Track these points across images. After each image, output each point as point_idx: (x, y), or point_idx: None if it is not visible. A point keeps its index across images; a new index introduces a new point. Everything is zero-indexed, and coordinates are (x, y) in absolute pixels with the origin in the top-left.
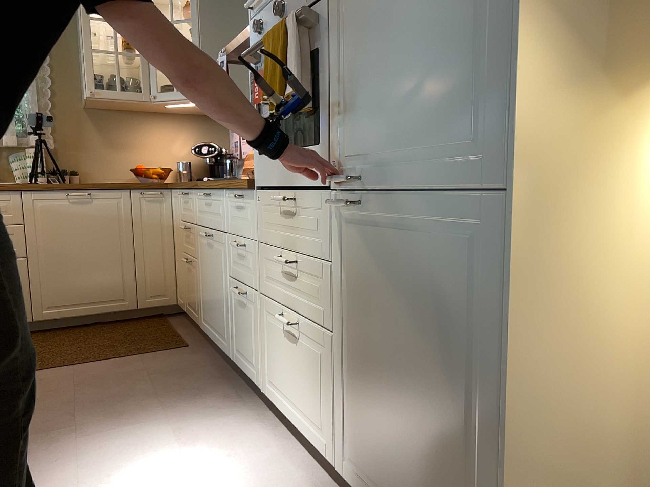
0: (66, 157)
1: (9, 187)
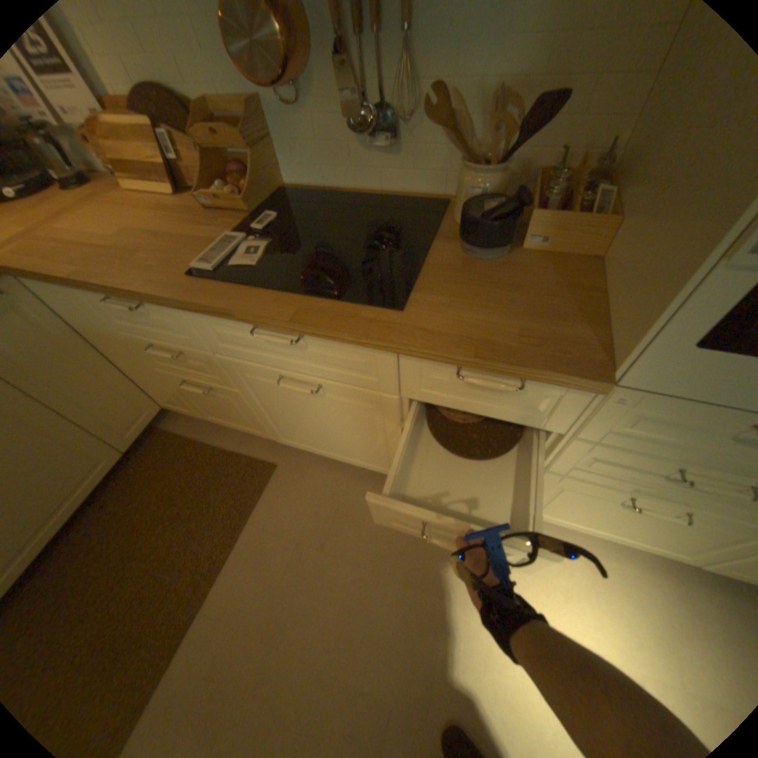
0: None
1: None
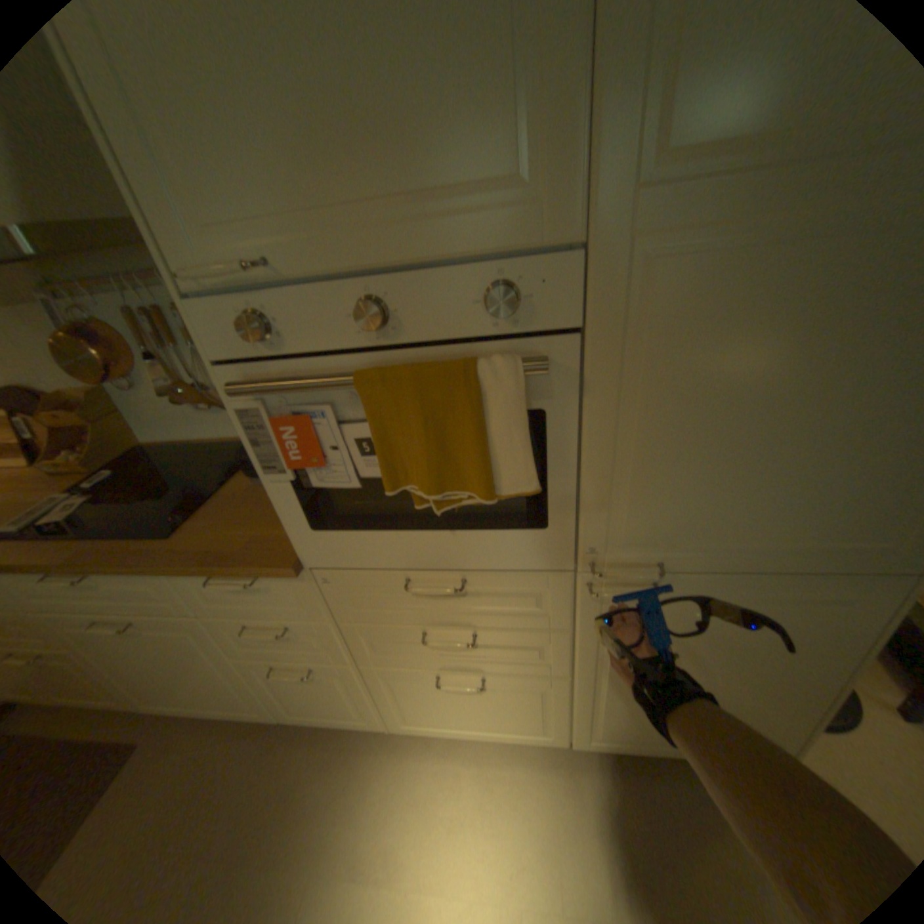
0: None
1: None
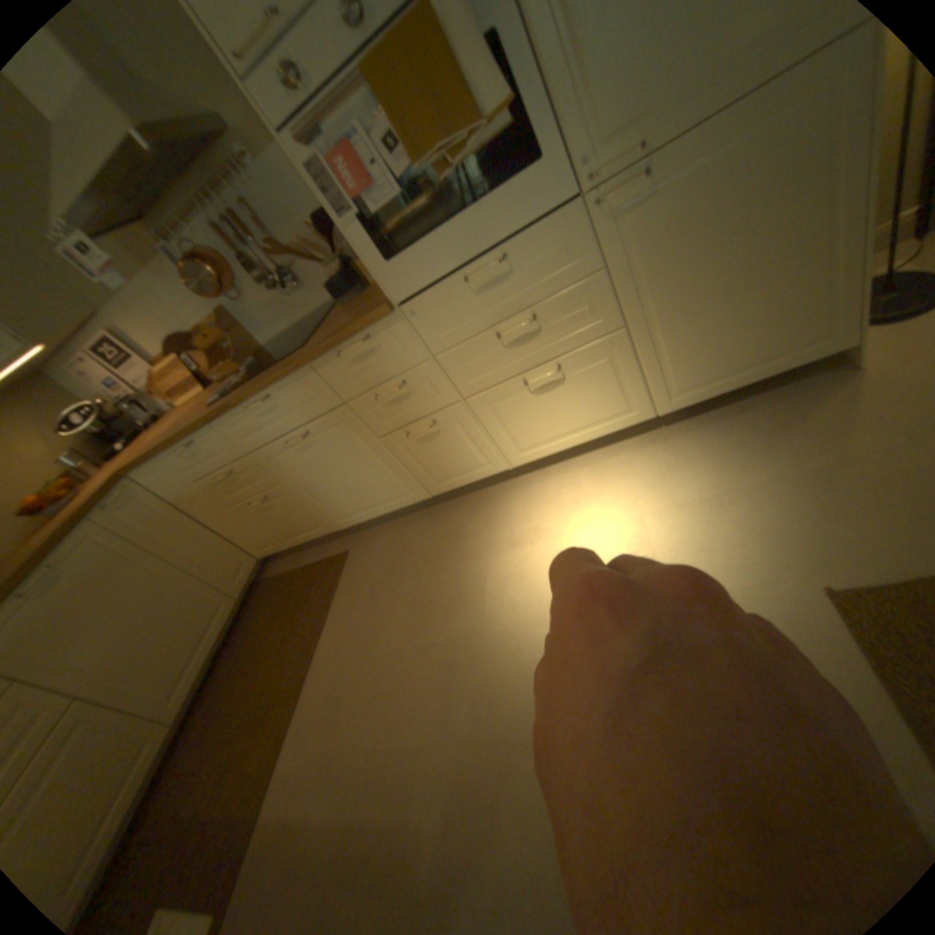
0: None
1: None
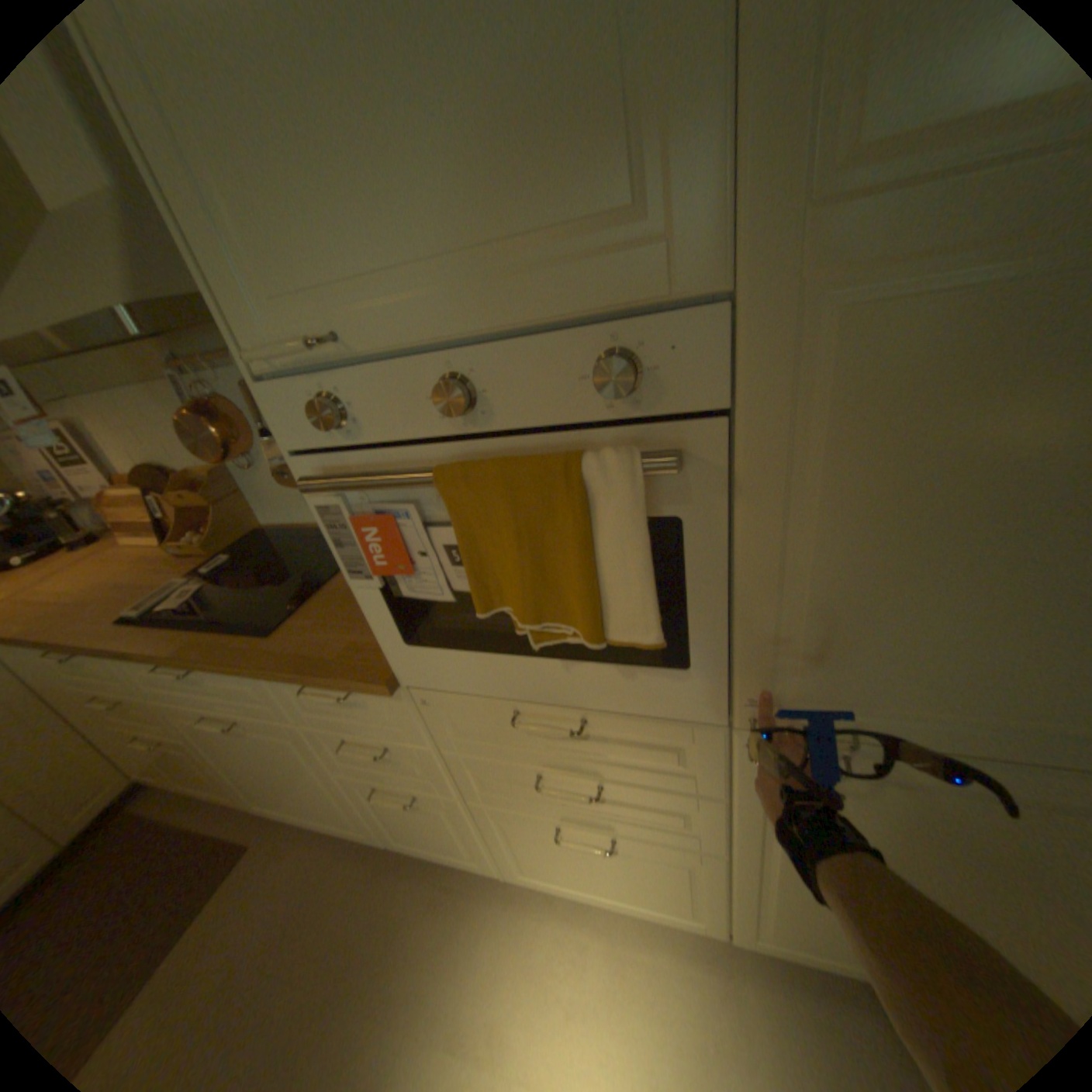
0: None
1: None
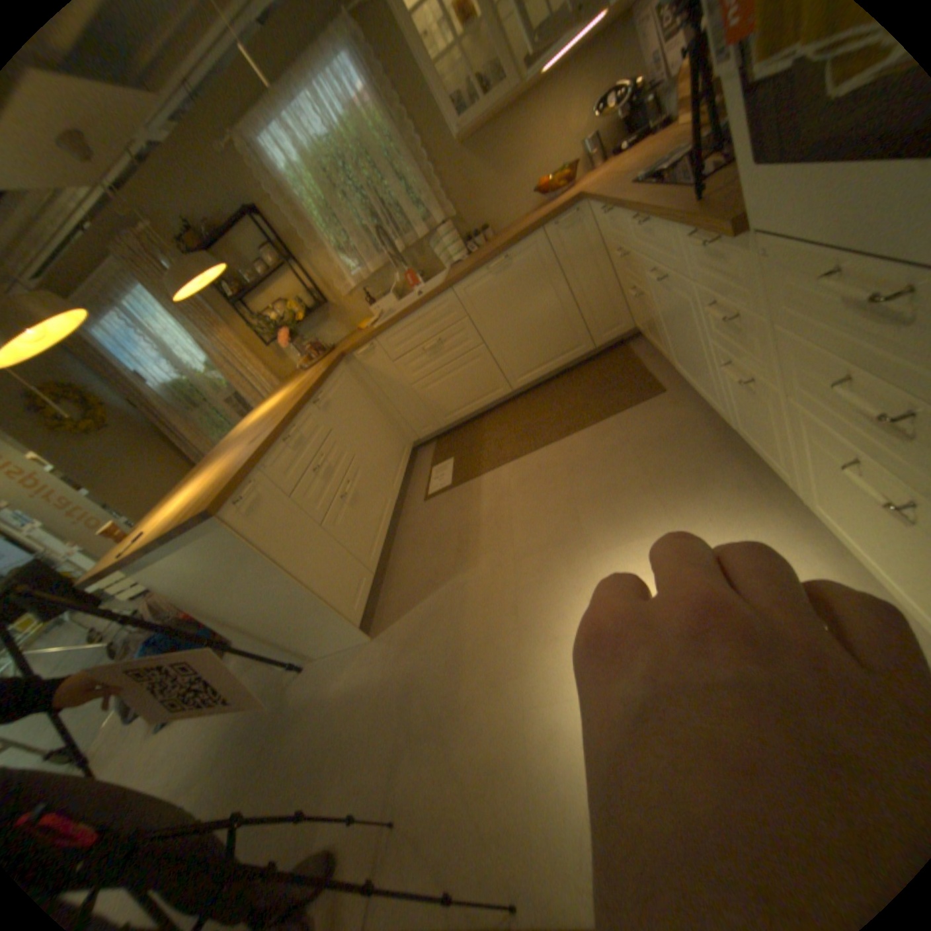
0: (471, 213)
1: (442, 287)
